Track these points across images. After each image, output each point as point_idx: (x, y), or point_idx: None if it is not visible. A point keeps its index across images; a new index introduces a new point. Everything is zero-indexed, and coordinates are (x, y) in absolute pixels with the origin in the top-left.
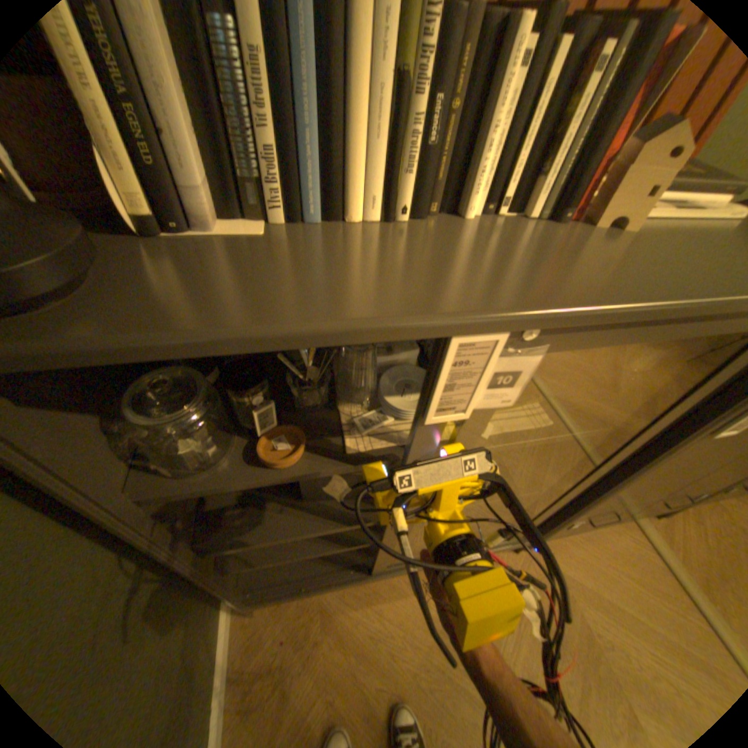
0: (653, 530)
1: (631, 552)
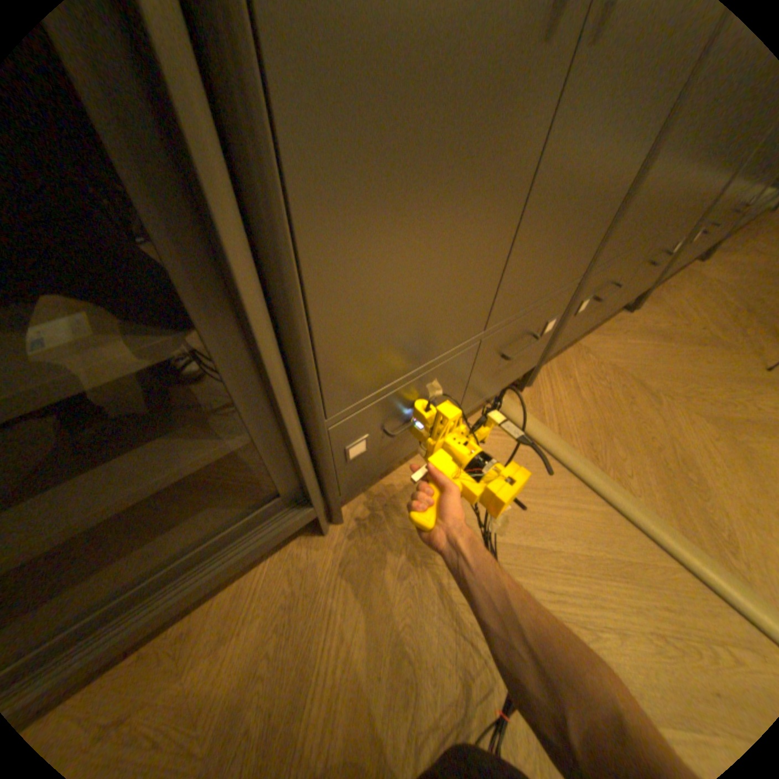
0: (515, 407)
1: (494, 449)
